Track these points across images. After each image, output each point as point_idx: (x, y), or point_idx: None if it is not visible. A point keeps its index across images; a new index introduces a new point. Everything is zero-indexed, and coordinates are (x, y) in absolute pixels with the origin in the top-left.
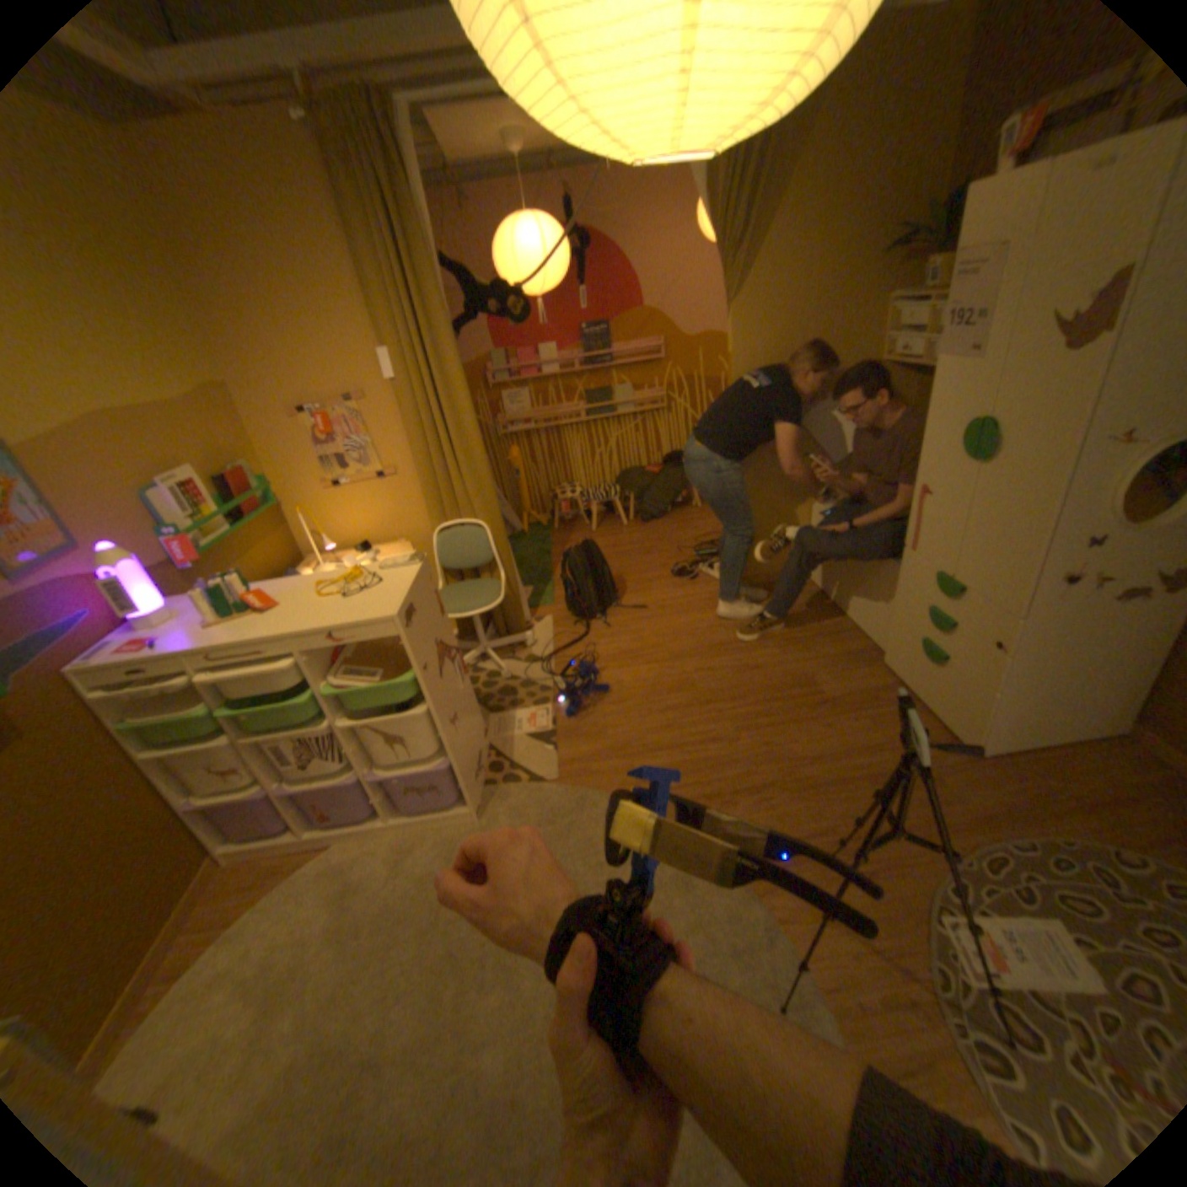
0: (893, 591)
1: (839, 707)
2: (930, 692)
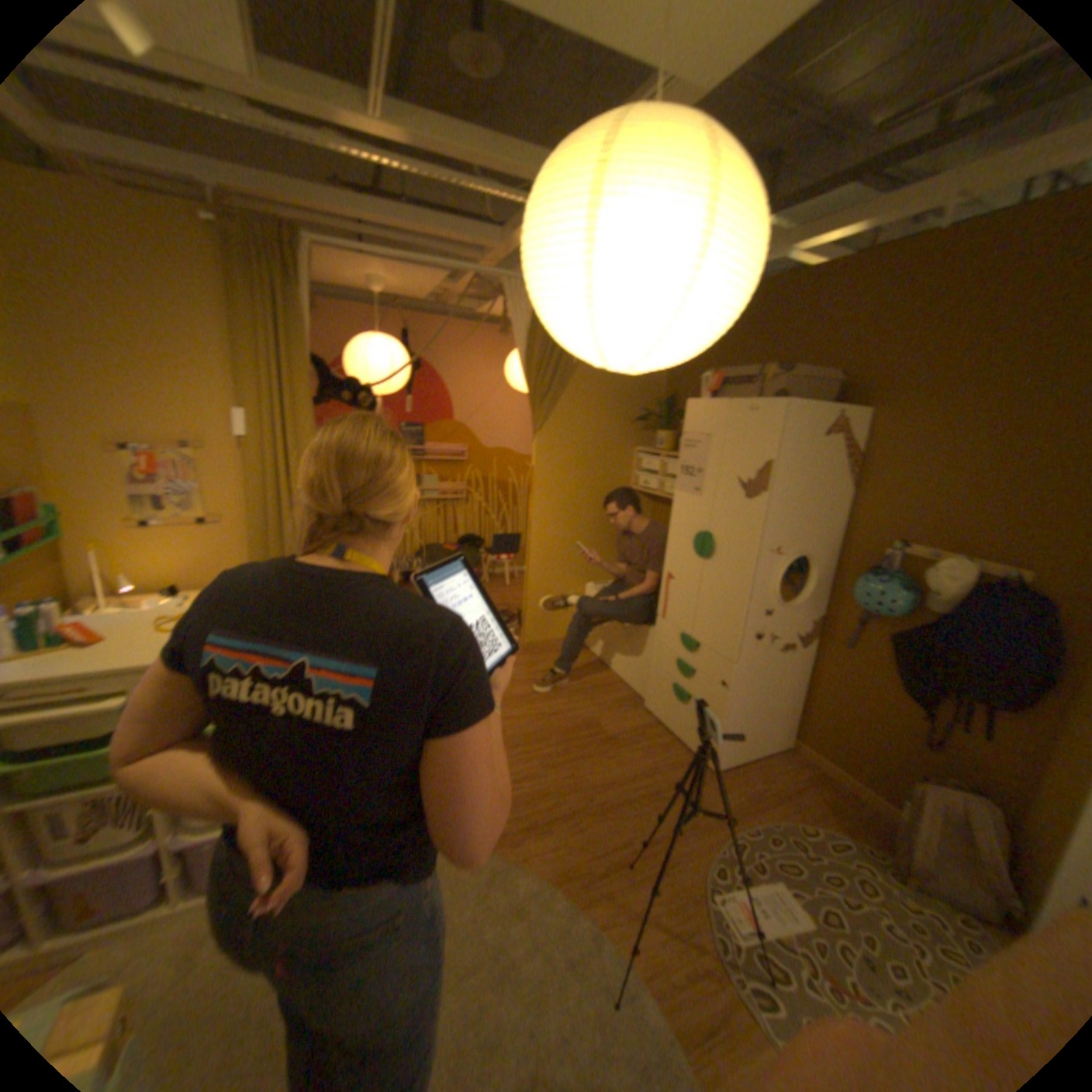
0: (648, 650)
1: (618, 743)
2: (679, 726)
